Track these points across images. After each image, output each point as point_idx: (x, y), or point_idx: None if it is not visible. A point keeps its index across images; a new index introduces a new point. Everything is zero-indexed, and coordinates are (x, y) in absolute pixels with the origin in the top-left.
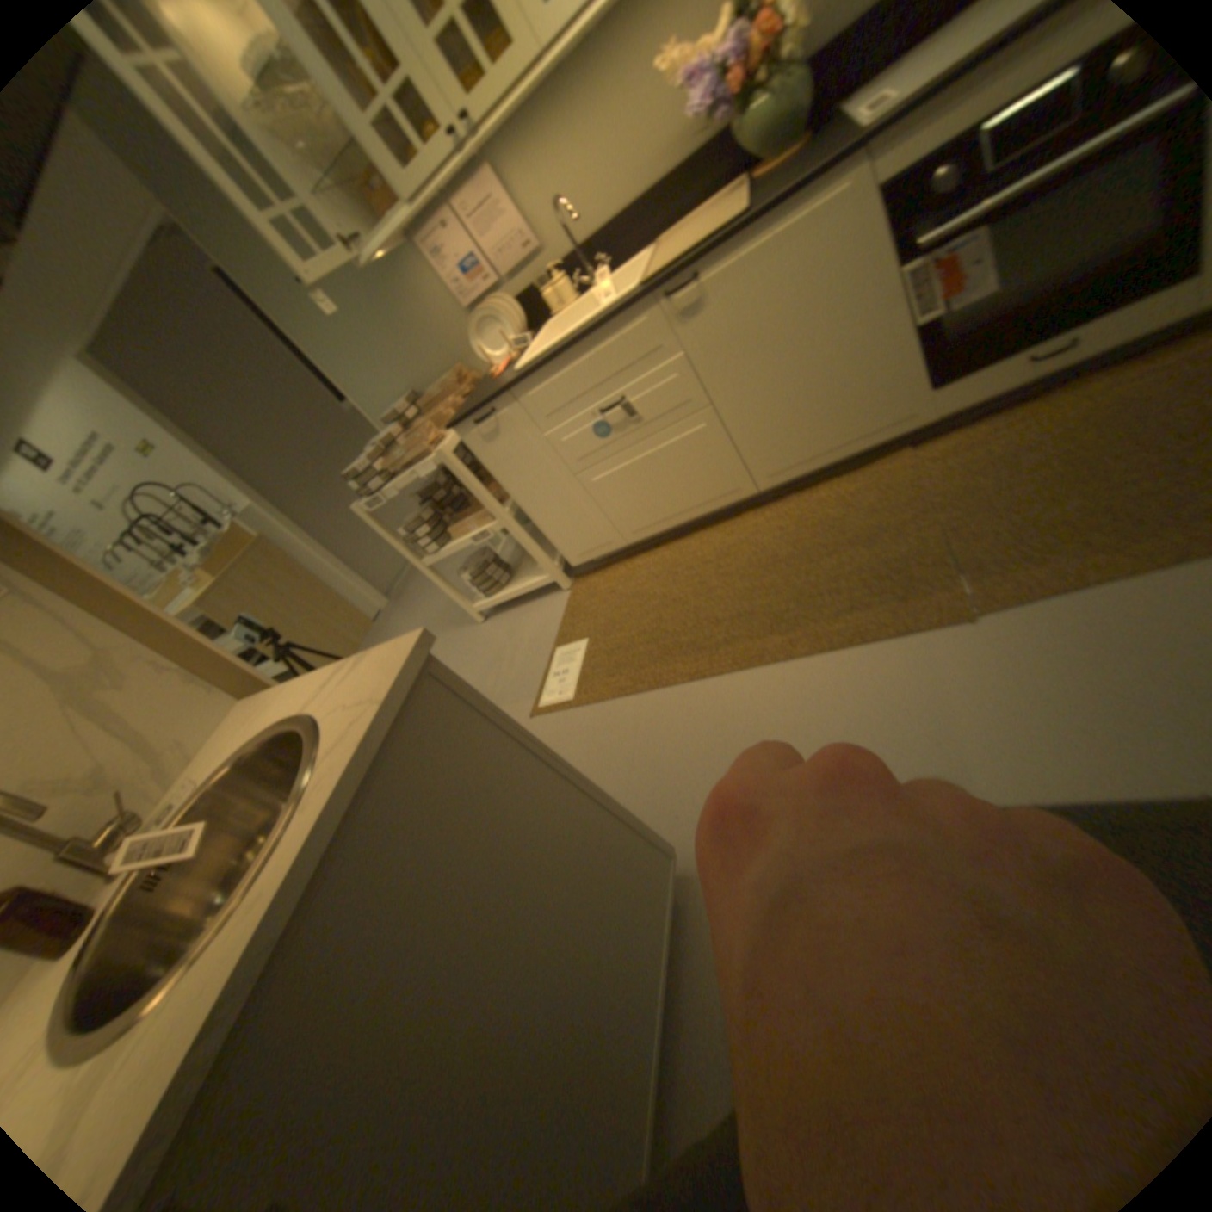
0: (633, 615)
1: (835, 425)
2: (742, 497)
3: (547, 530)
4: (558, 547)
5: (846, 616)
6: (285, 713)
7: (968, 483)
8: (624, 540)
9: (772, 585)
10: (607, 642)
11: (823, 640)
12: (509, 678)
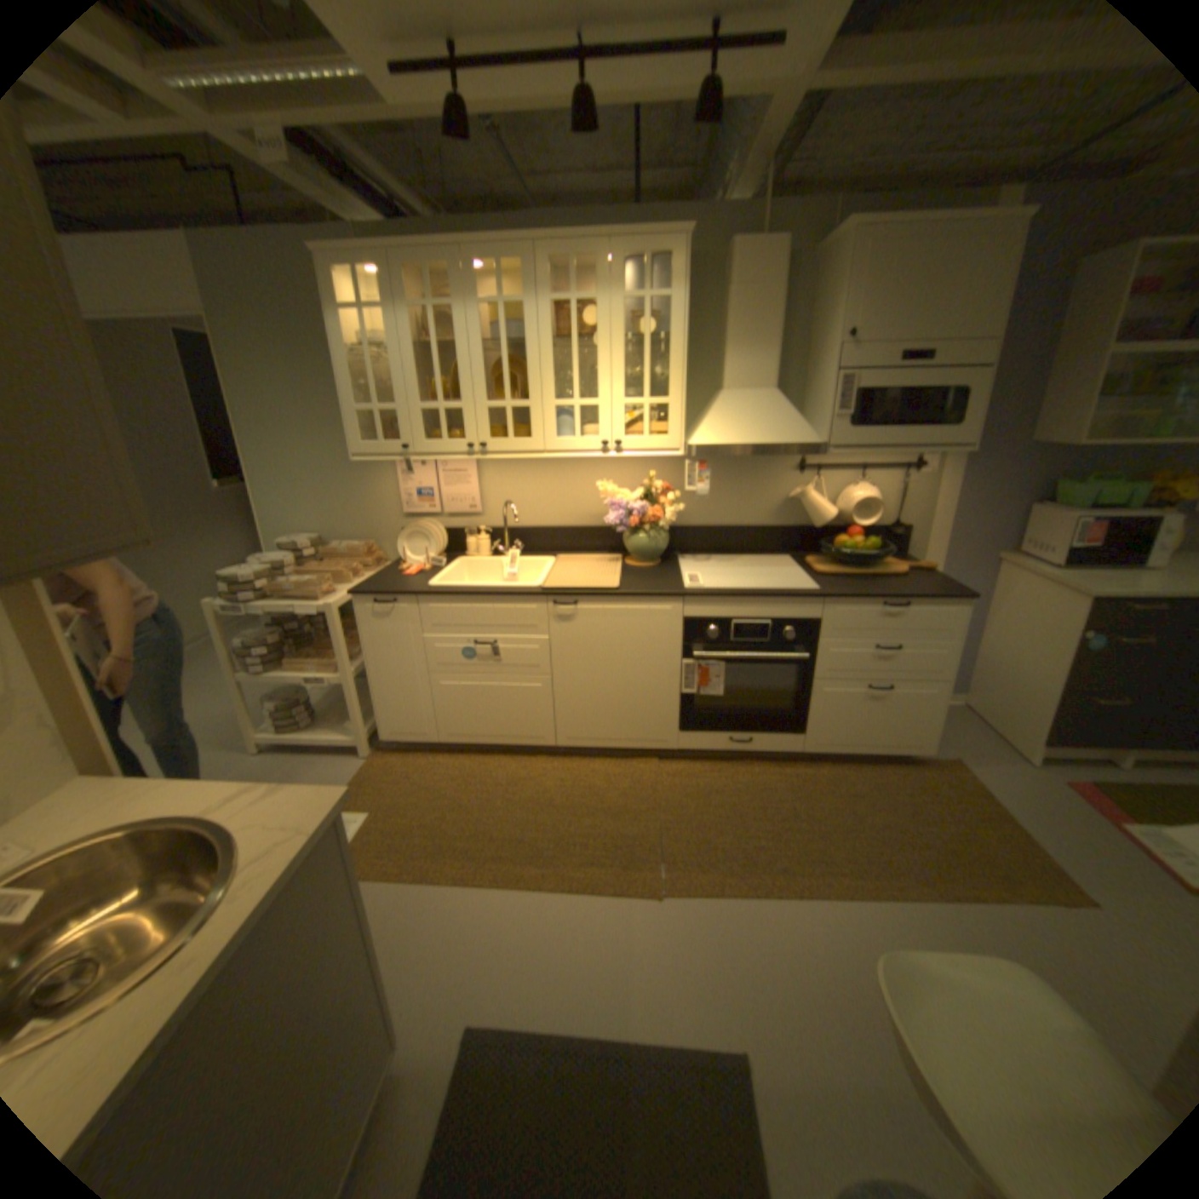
0: (420, 809)
1: (620, 727)
2: (543, 746)
3: (378, 703)
4: (378, 720)
5: (586, 870)
6: (173, 814)
7: (681, 802)
8: (439, 739)
9: (542, 826)
10: (386, 826)
11: (565, 885)
12: None
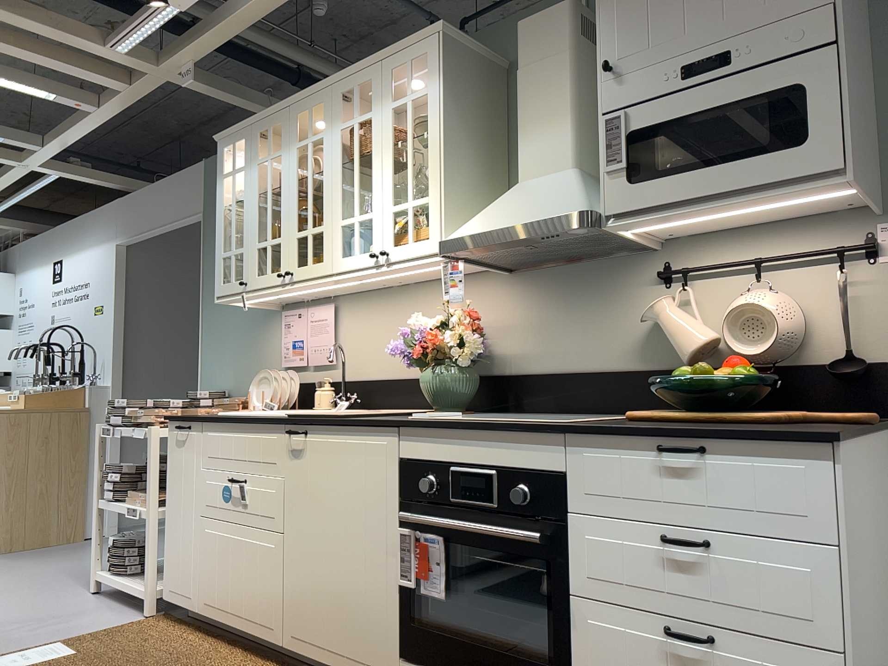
0: (110, 663)
1: (338, 630)
2: (270, 642)
3: (166, 548)
4: (164, 570)
5: None
6: None
7: None
8: (197, 606)
9: None
10: (68, 665)
11: None
12: (12, 637)
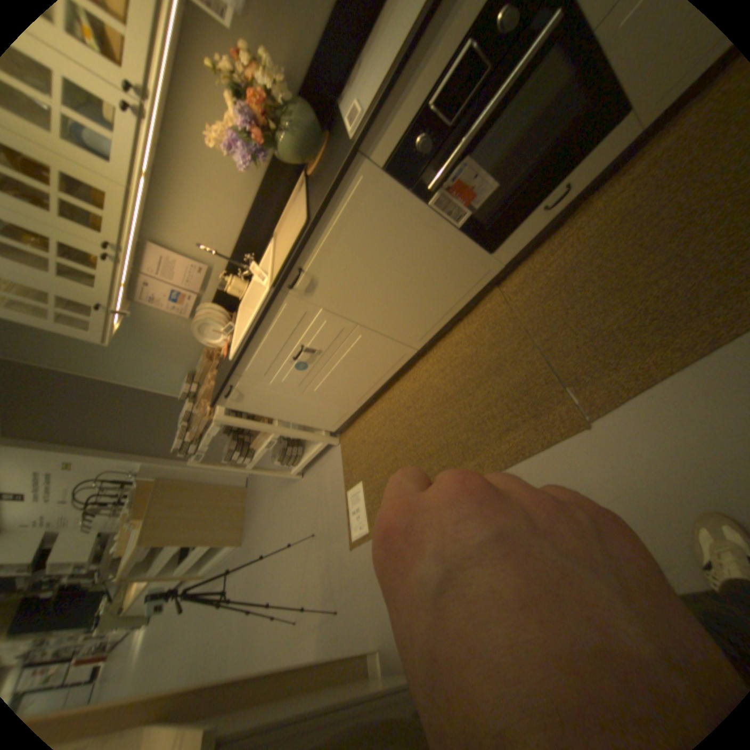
0: (382, 459)
1: (443, 299)
2: (410, 358)
3: (308, 423)
4: (320, 427)
5: (507, 437)
6: None
7: (544, 308)
8: (355, 407)
9: (453, 420)
10: (374, 483)
11: (500, 461)
12: (330, 520)
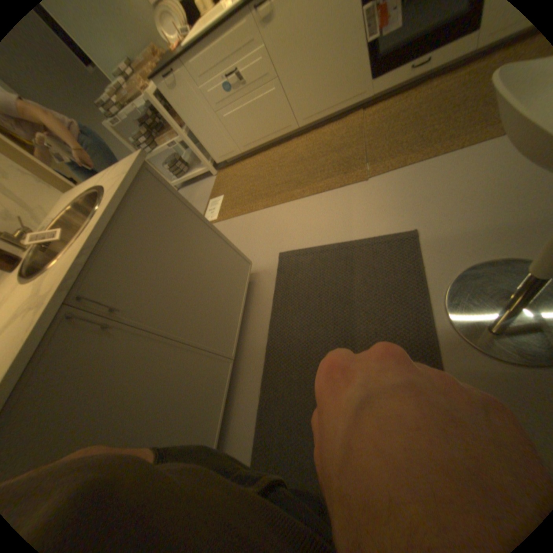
0: (243, 184)
1: (332, 94)
2: (292, 130)
3: (204, 143)
4: (210, 152)
5: (325, 180)
6: (86, 190)
7: (379, 125)
8: (240, 150)
9: (299, 169)
10: (231, 196)
11: (315, 190)
12: None
